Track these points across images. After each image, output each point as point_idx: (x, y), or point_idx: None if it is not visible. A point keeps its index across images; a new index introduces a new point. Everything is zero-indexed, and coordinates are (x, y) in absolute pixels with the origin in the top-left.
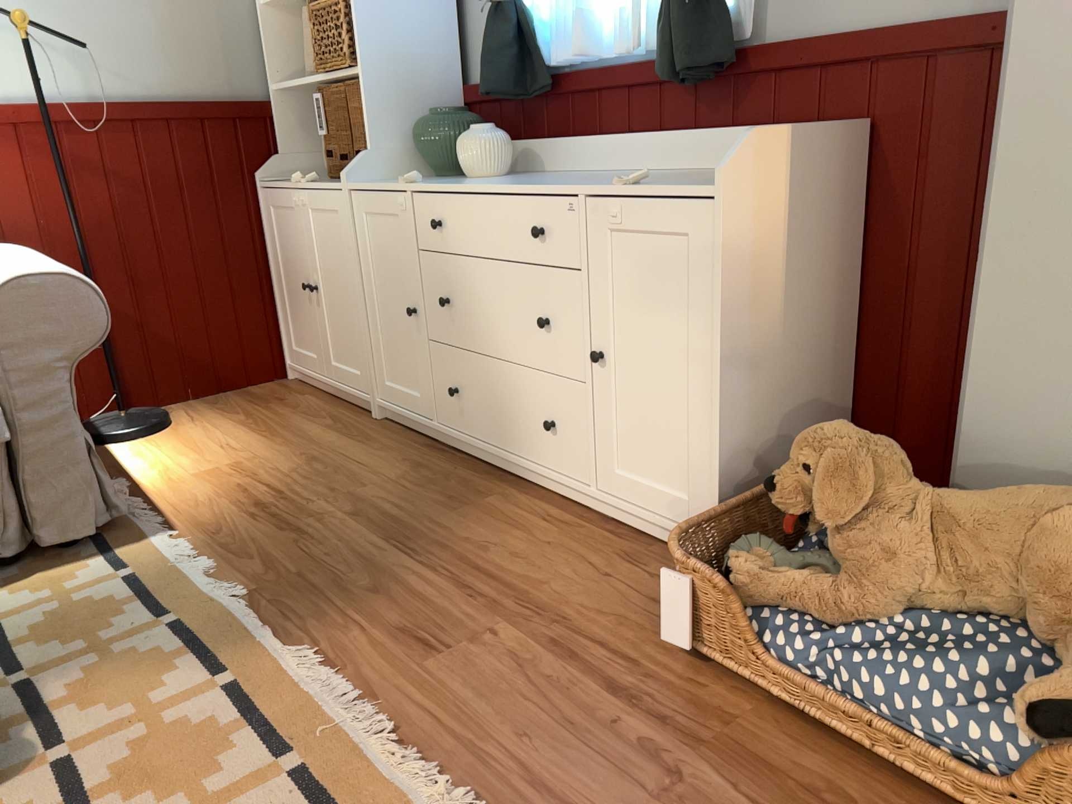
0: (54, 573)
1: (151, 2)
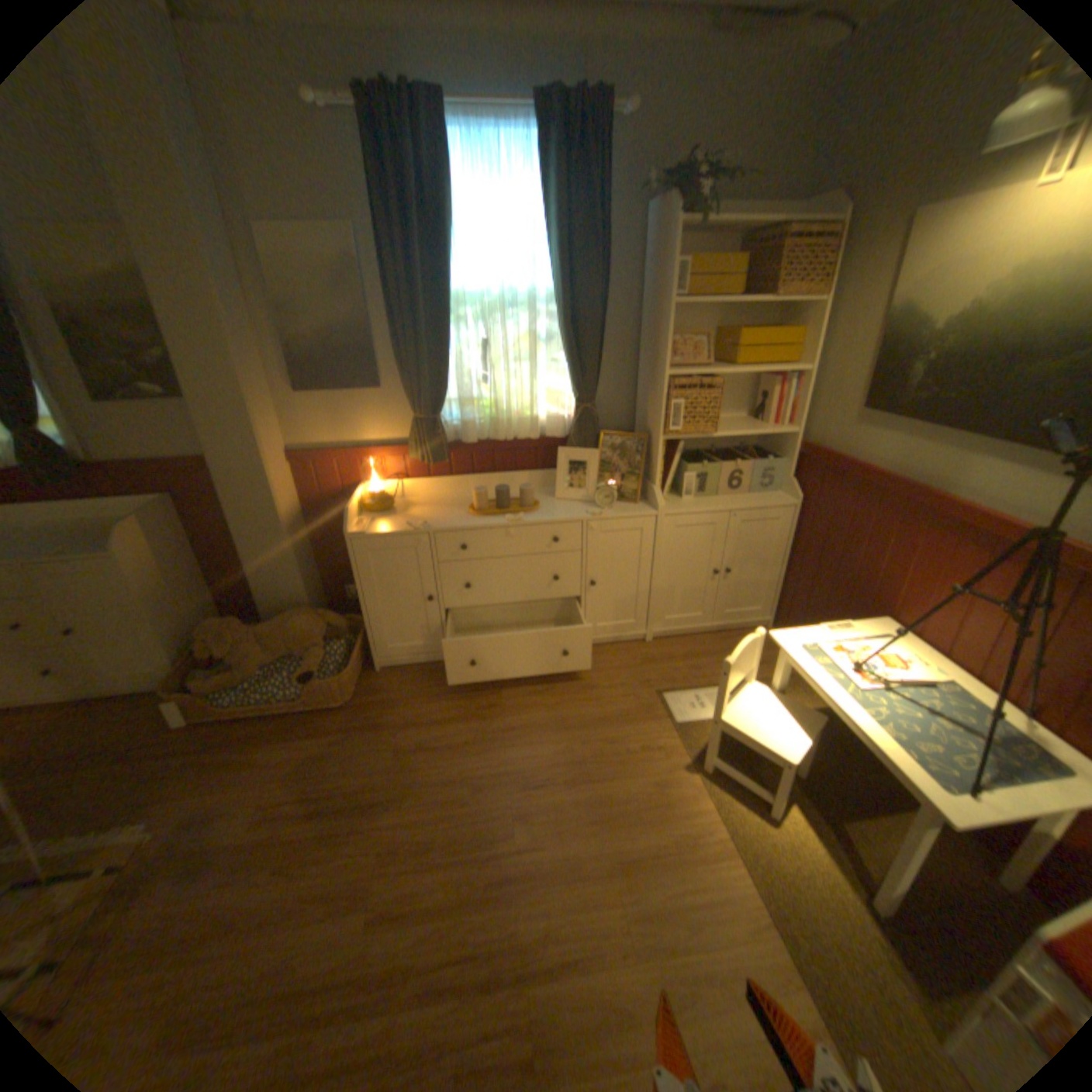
0: None
1: None
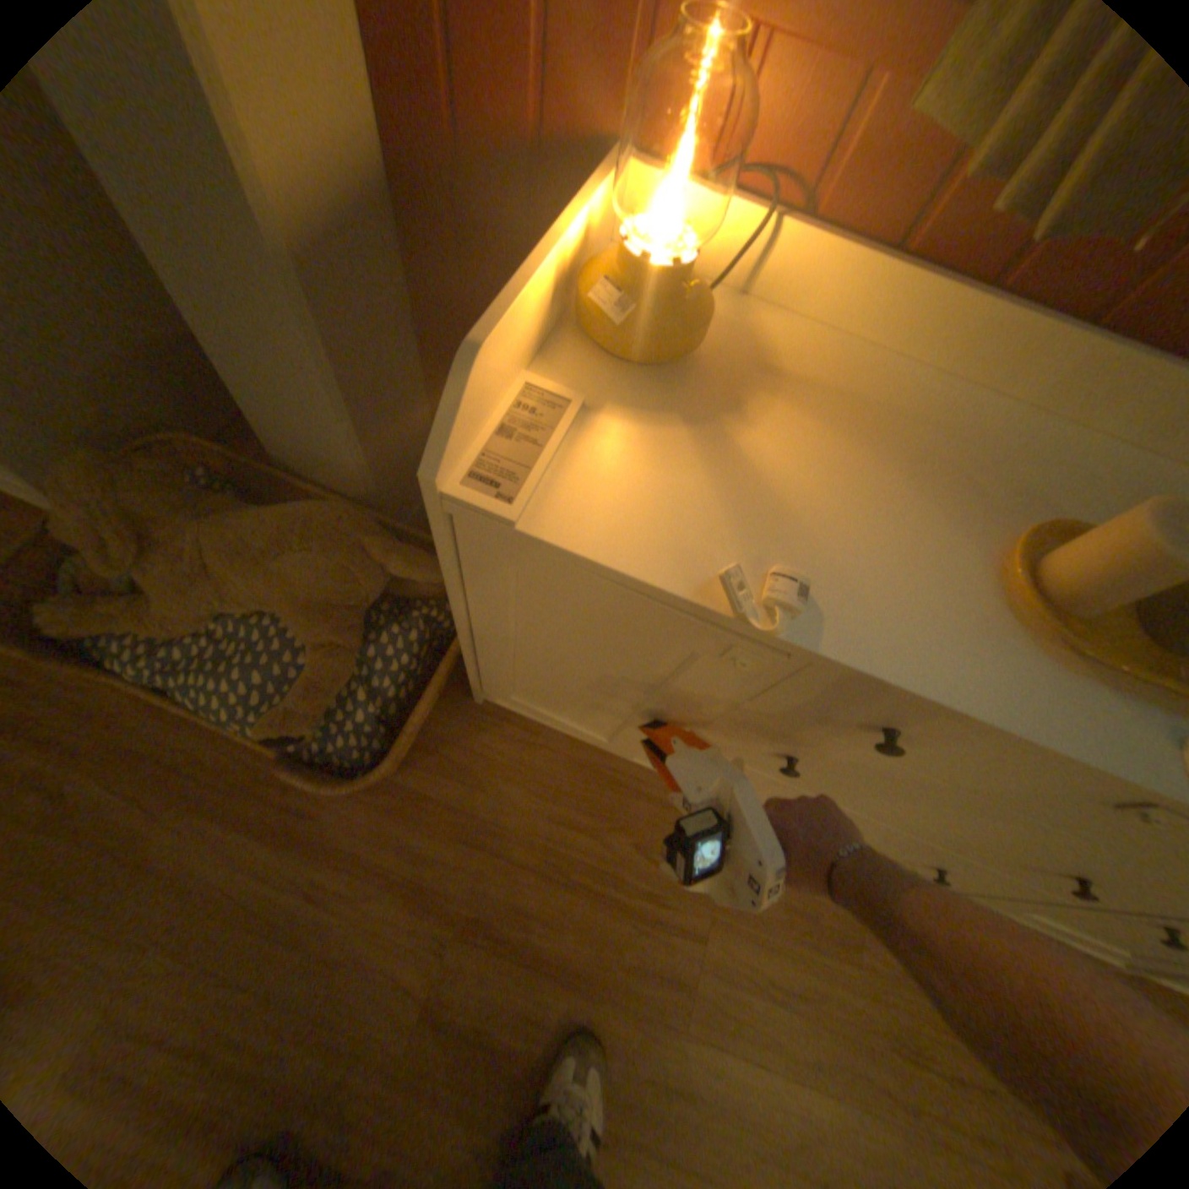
0: None
1: None
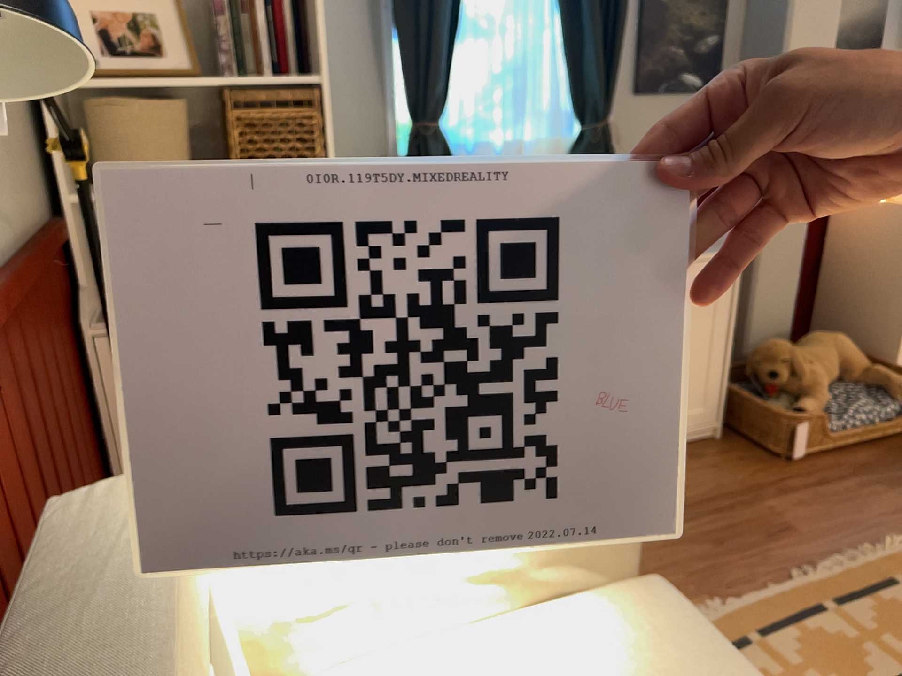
0: None
1: None
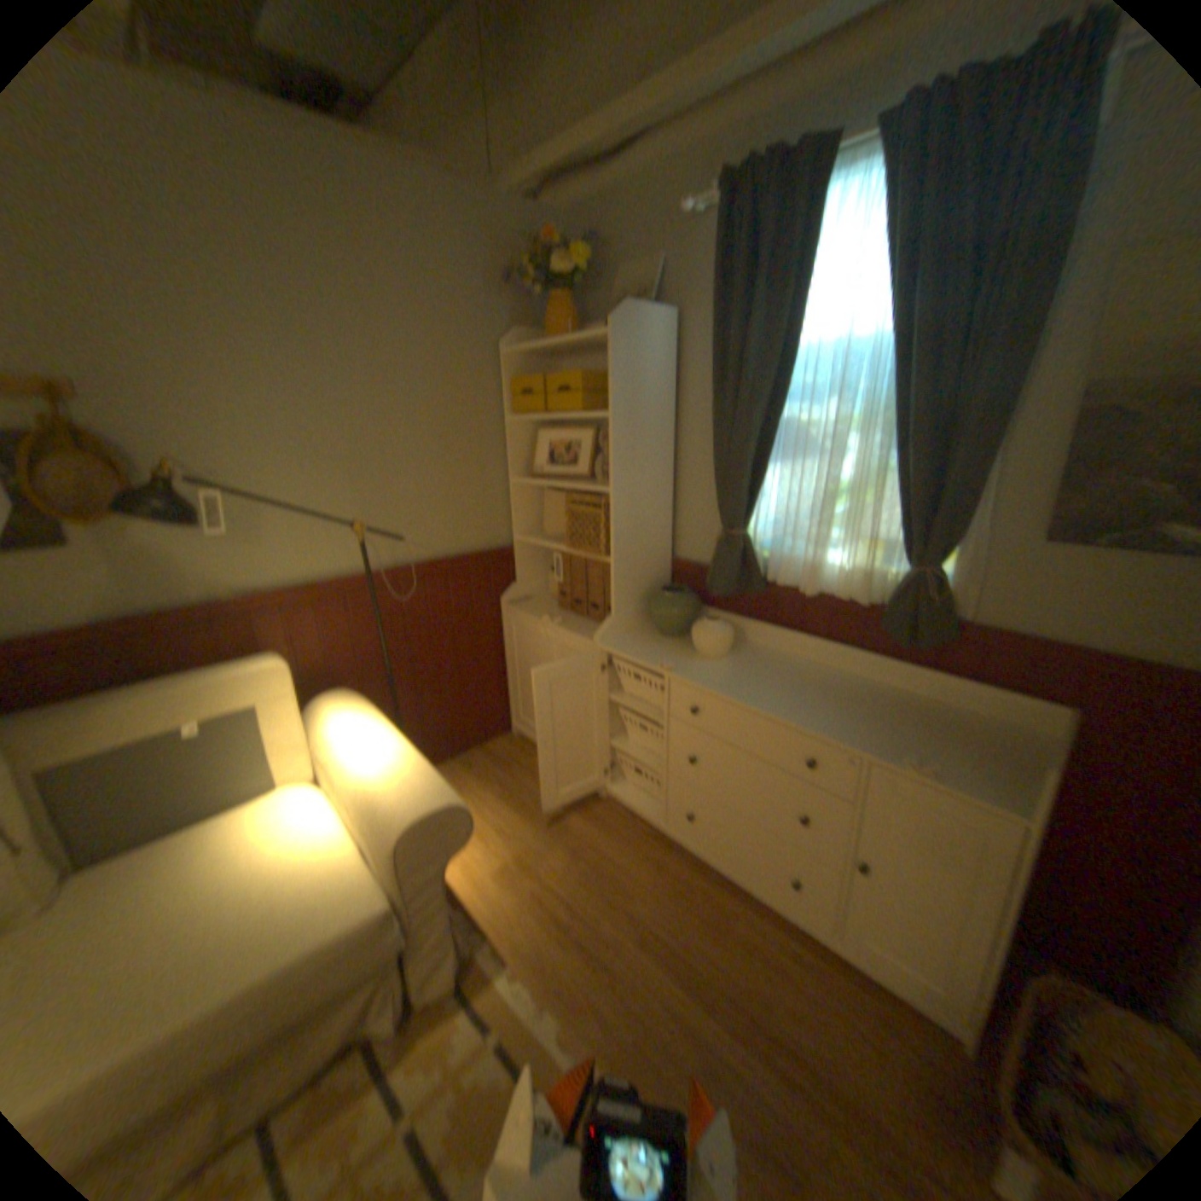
0: (432, 1044)
1: (439, 485)
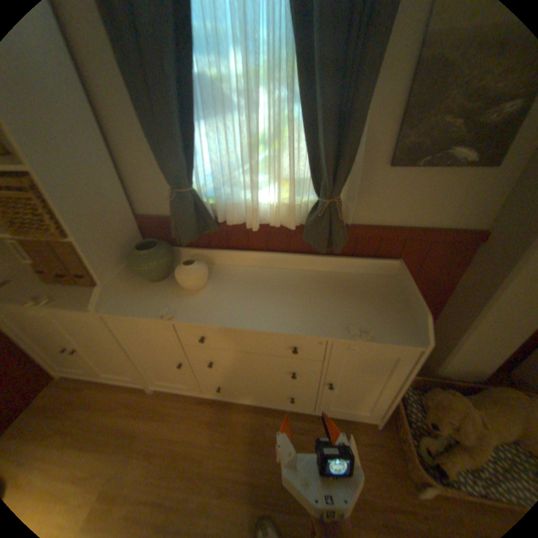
0: None
1: None
